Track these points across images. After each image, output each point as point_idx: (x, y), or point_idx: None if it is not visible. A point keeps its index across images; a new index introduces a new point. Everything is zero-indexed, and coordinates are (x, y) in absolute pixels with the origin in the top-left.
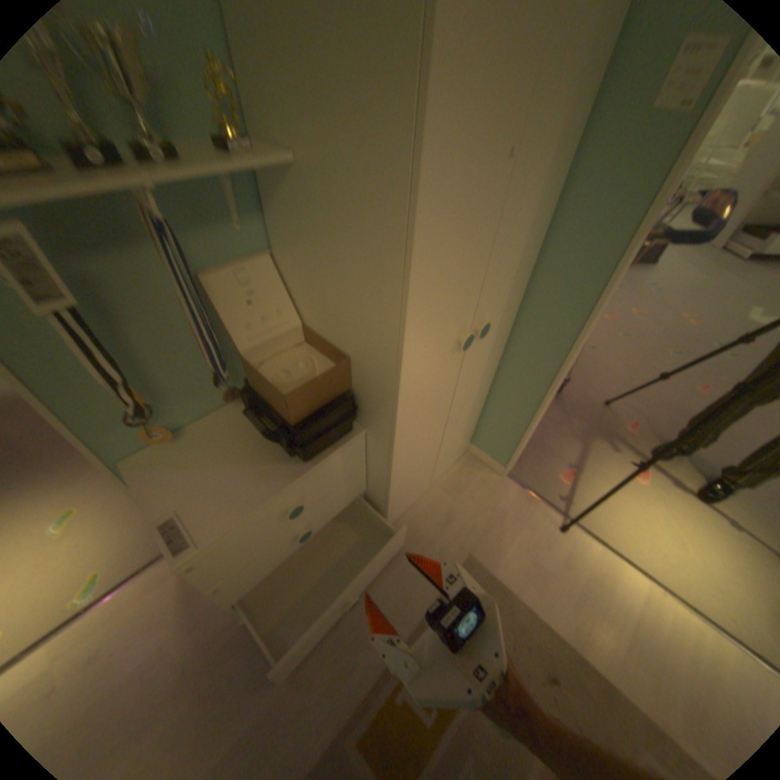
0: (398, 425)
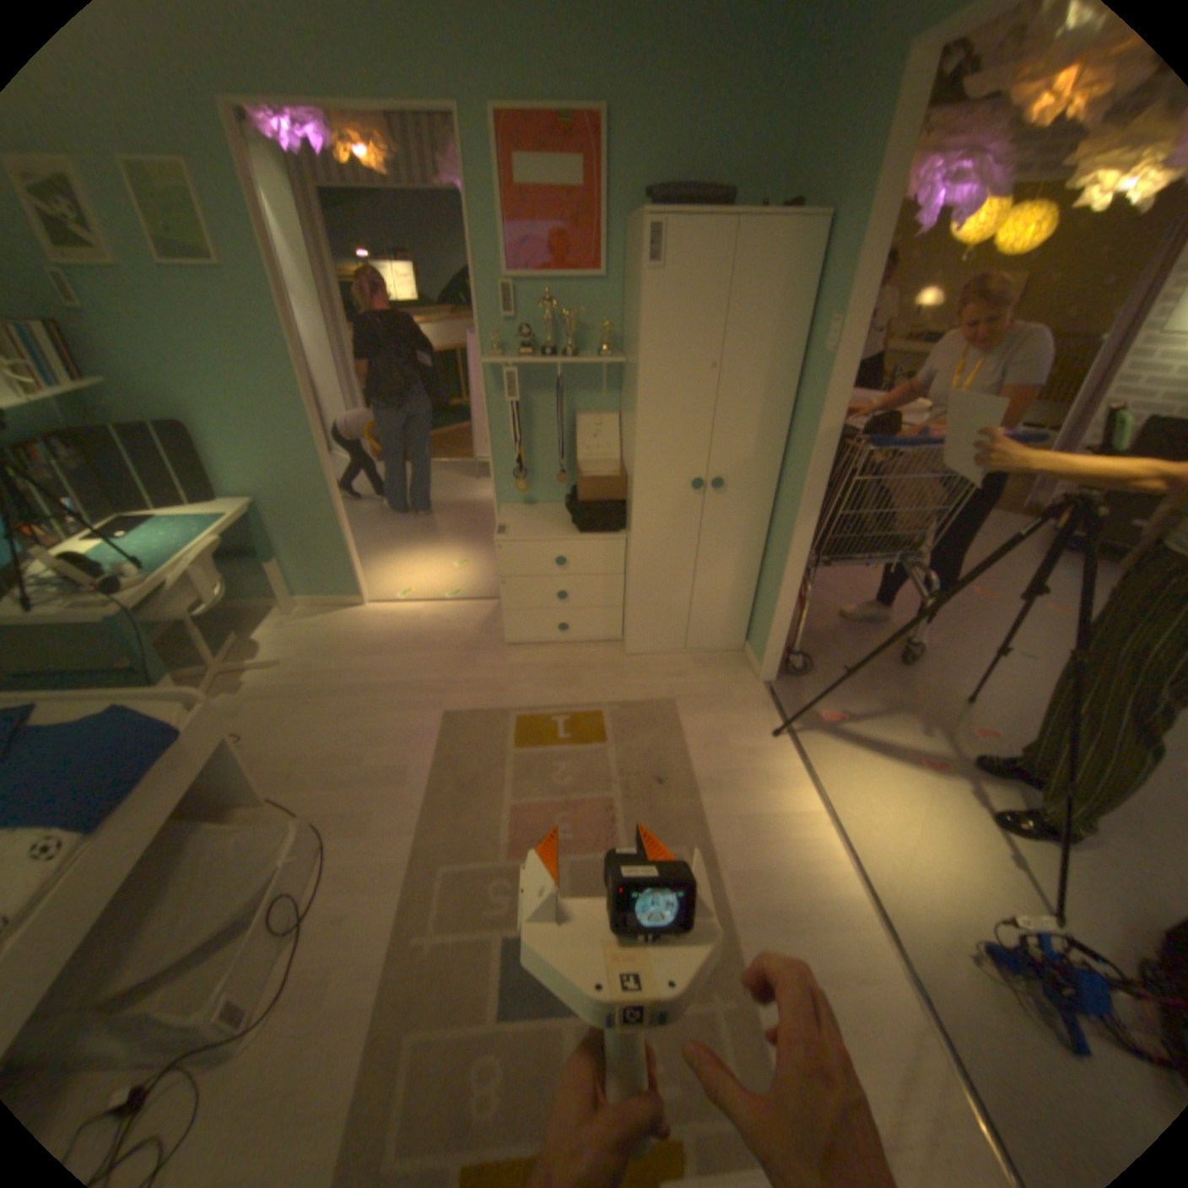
0: (632, 525)
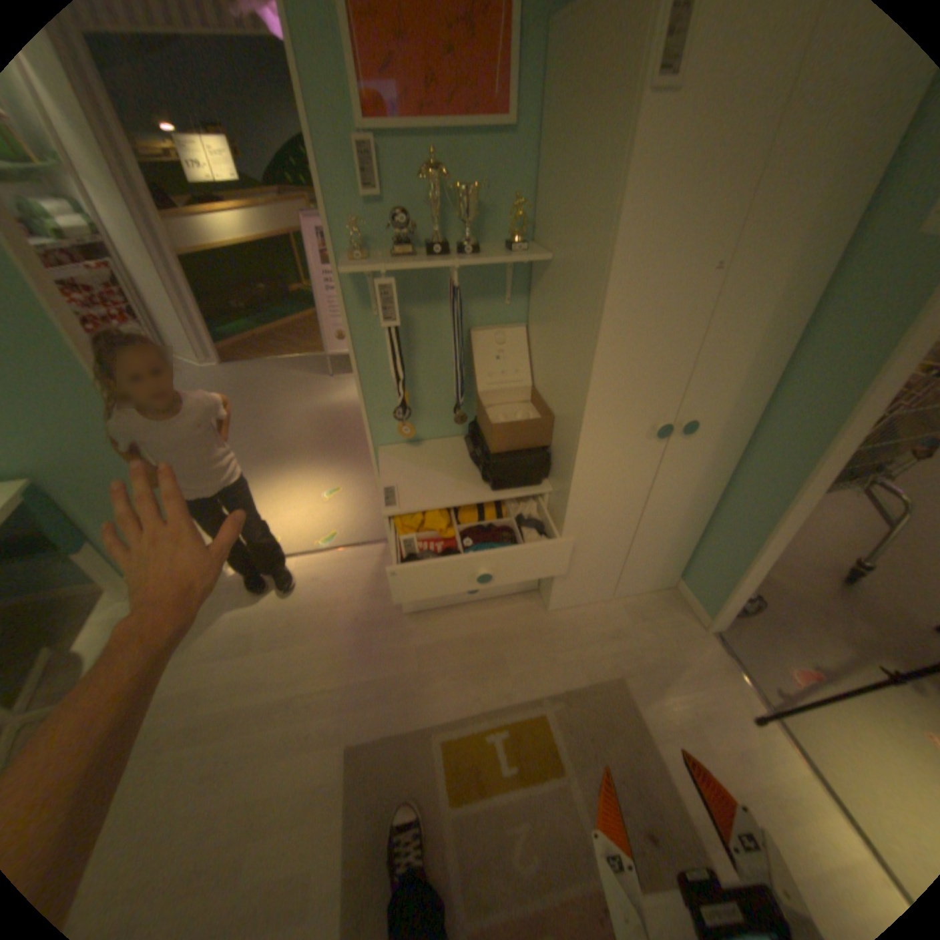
0: (573, 486)
